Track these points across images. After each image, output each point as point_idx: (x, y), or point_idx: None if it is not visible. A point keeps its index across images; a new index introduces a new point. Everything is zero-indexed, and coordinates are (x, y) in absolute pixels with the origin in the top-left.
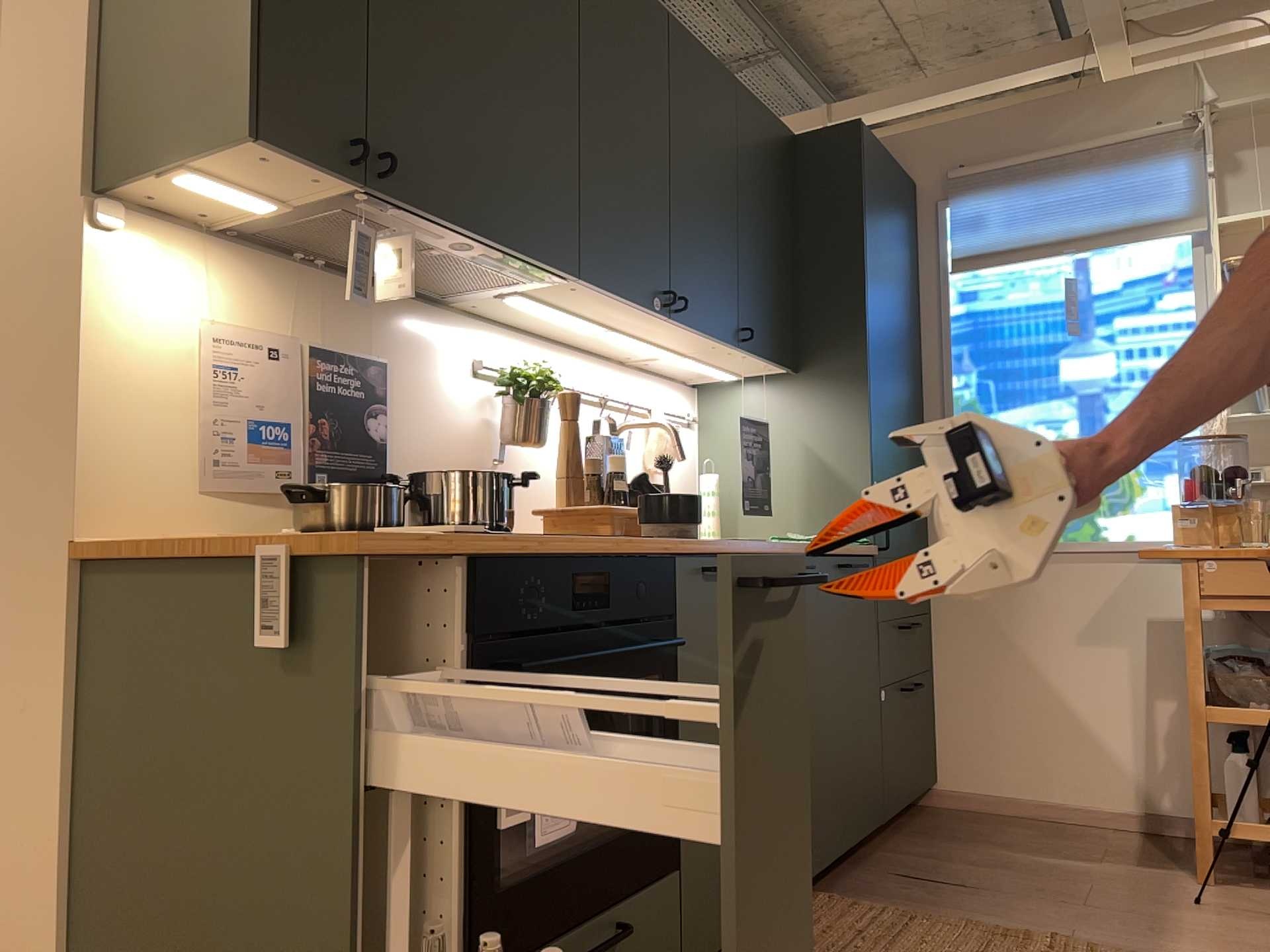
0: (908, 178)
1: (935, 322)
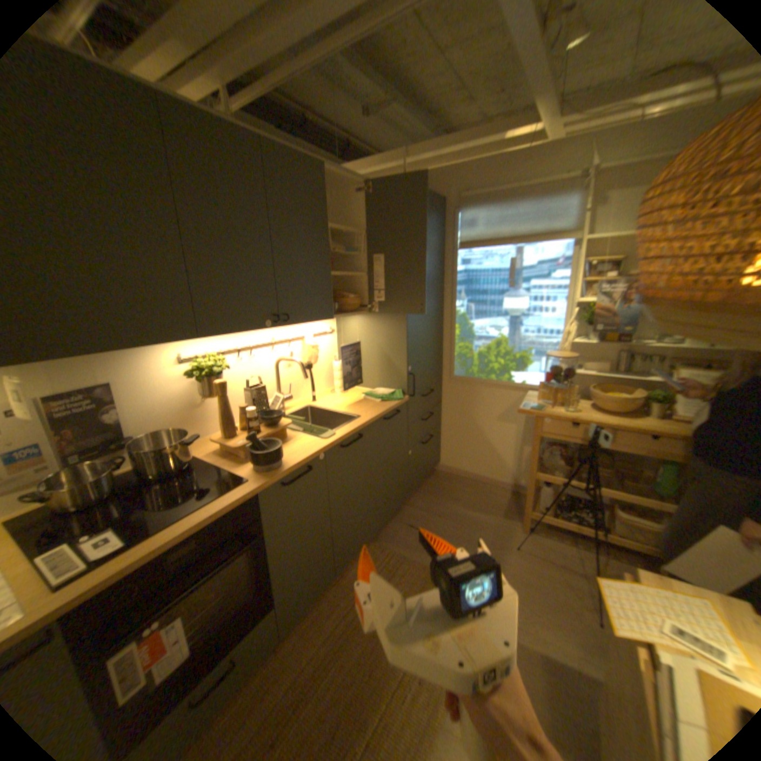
0: (442, 194)
1: (451, 273)
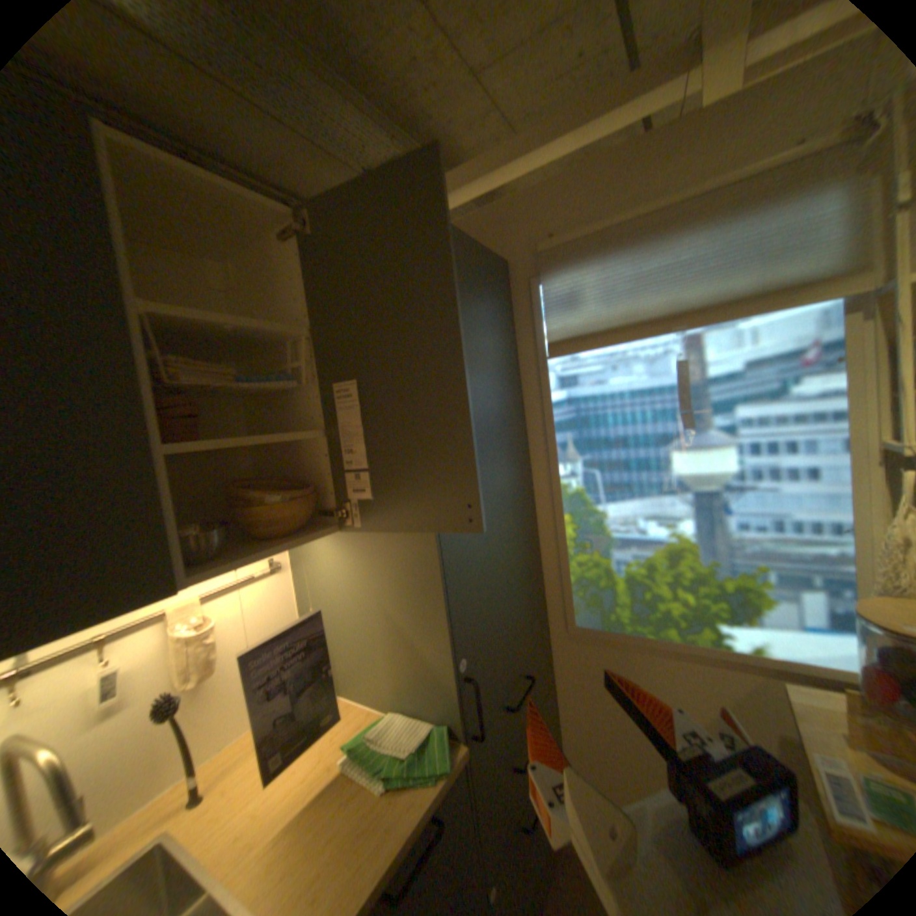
0: (501, 255)
1: (539, 407)
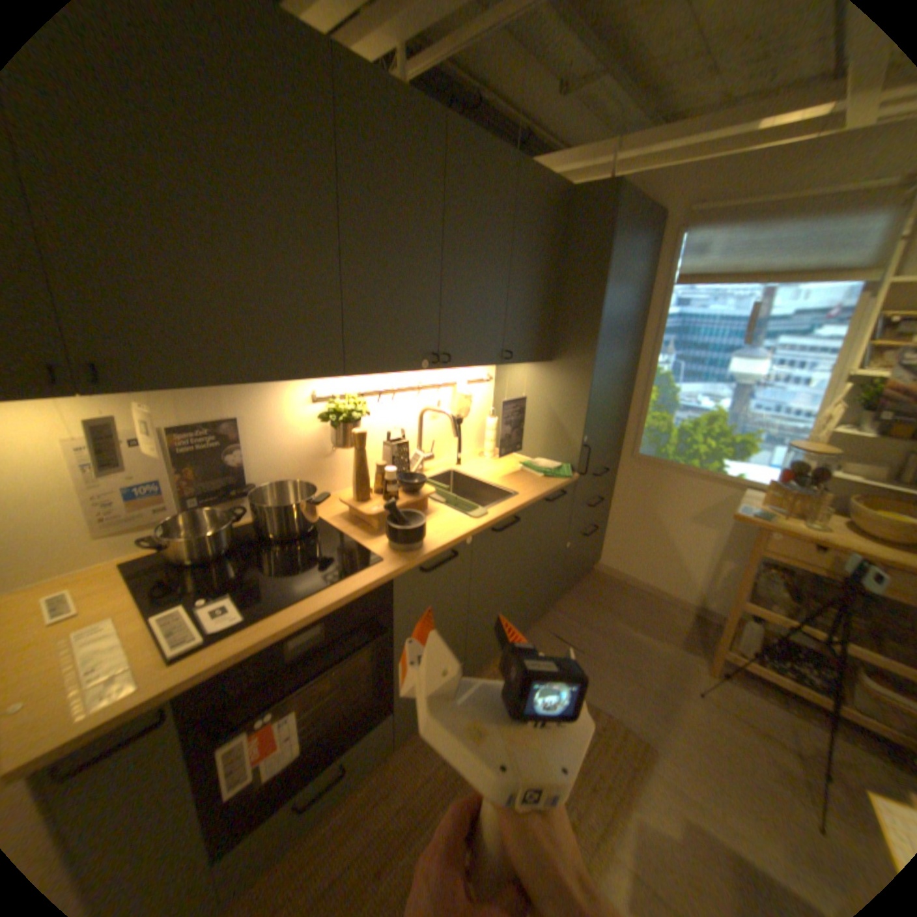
0: (664, 205)
1: (657, 316)
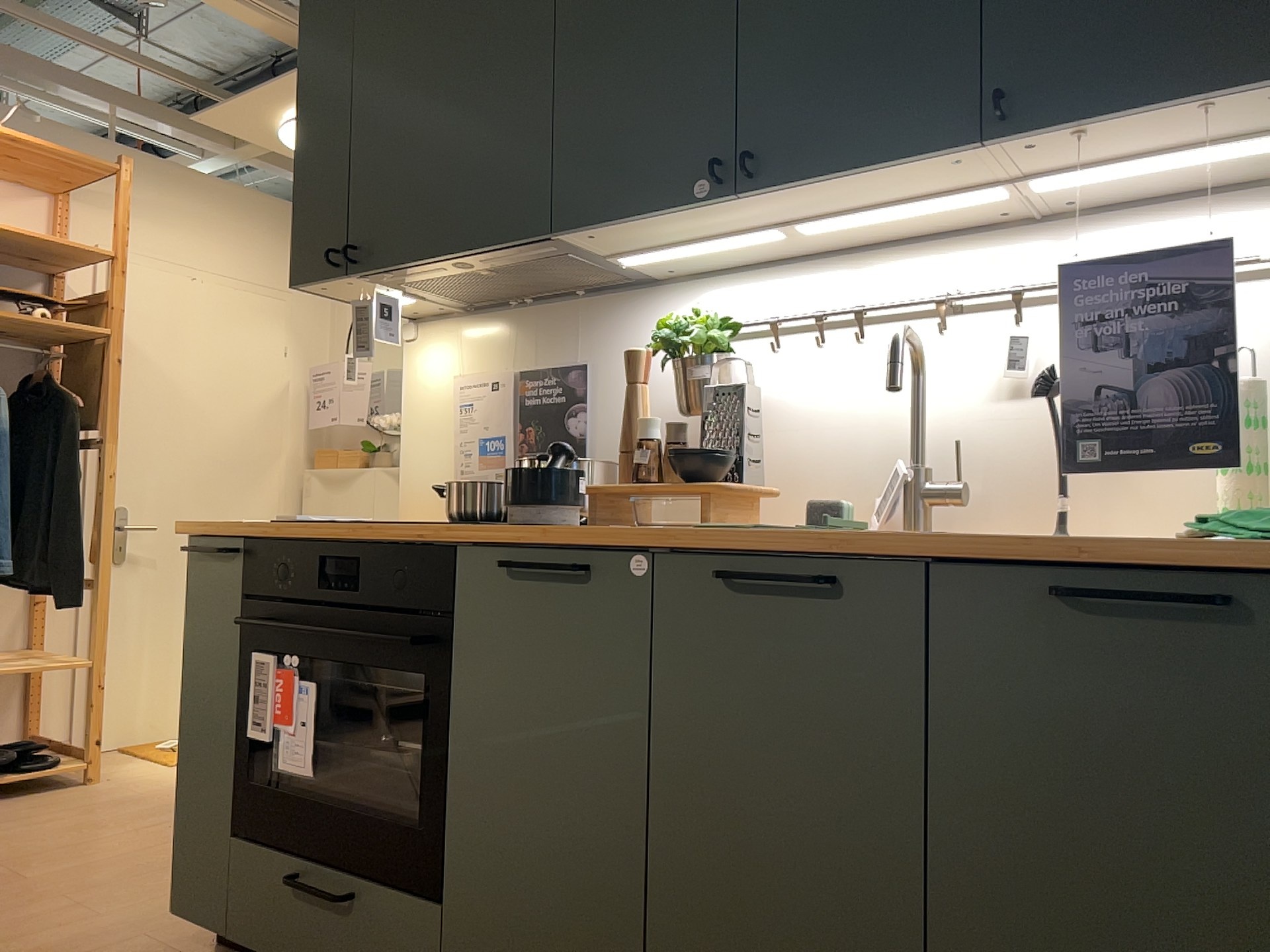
0: None
1: None
